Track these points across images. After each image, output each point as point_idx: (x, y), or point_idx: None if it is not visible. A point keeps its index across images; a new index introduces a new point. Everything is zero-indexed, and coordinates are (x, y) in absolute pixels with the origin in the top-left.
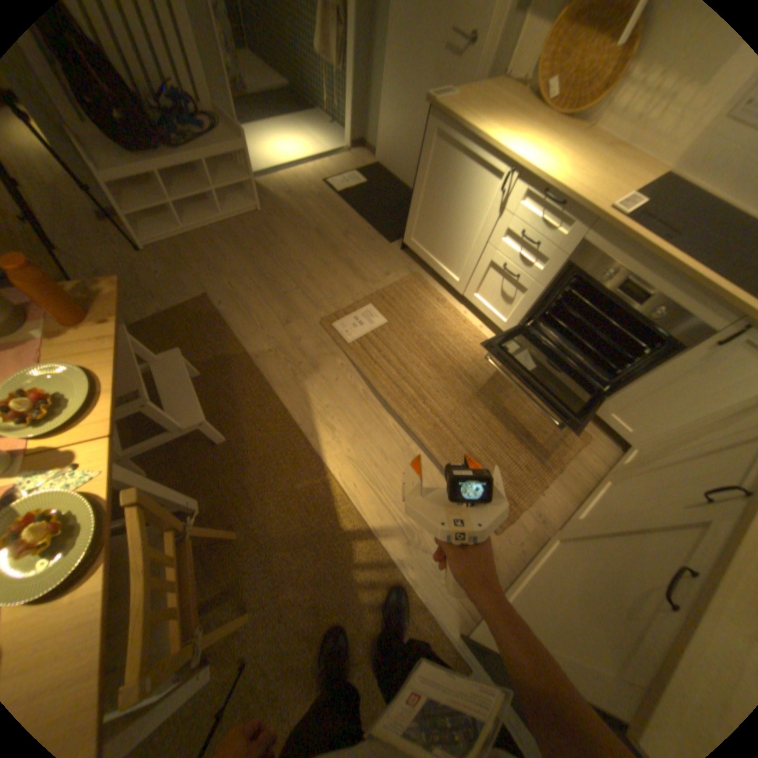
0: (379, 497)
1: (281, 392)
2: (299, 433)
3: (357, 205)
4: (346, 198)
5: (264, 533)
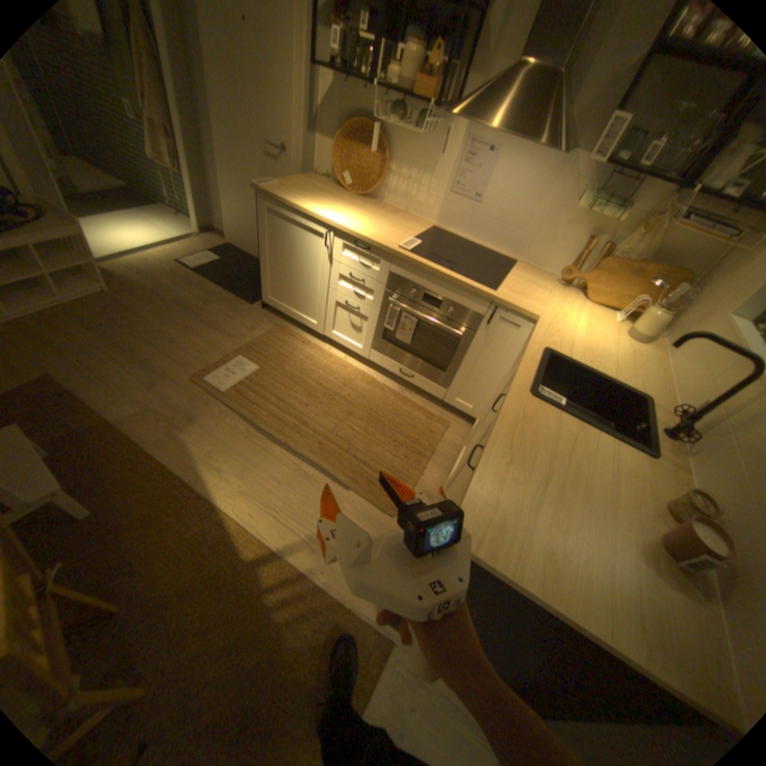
0: (277, 520)
1: (155, 451)
2: (181, 485)
3: (213, 278)
4: (201, 273)
5: (153, 596)
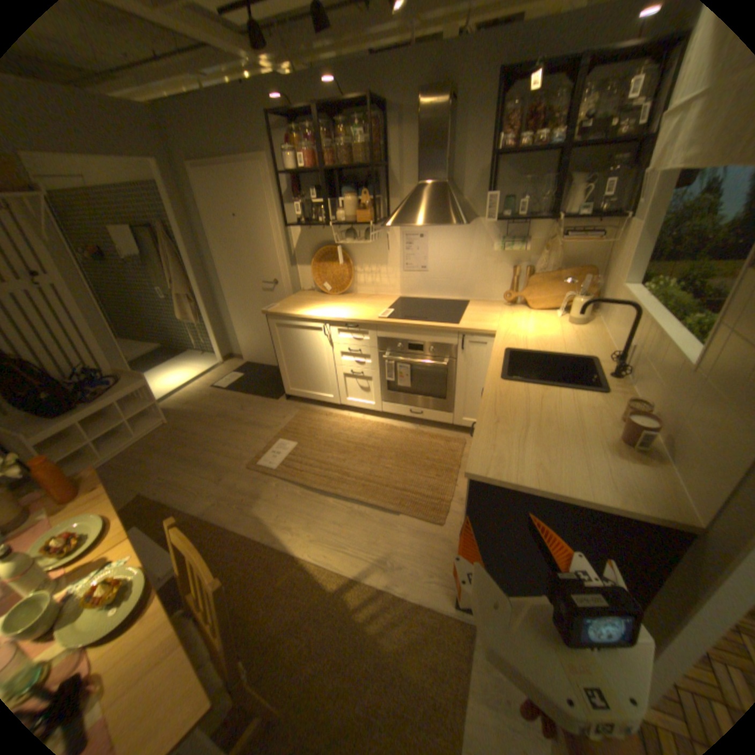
0: (346, 554)
1: (234, 527)
2: (261, 547)
3: (242, 389)
4: (232, 389)
5: (264, 637)
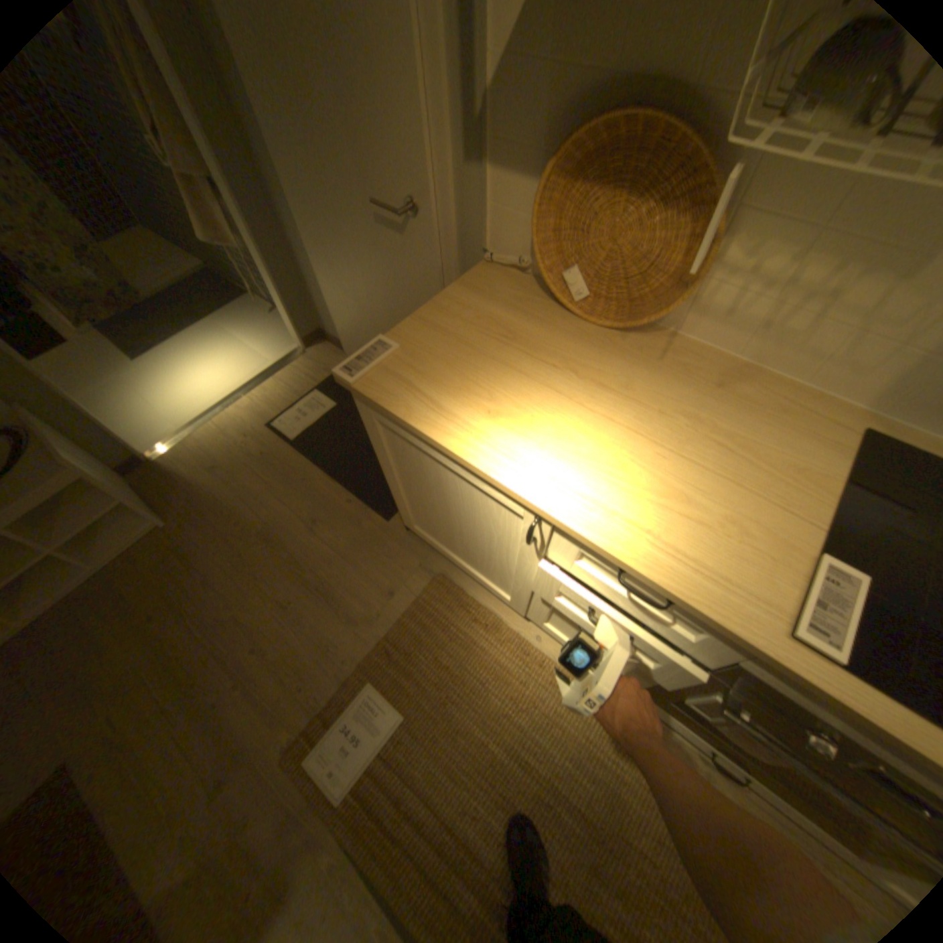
0: None
1: None
2: None
3: (325, 458)
4: (306, 450)
5: None
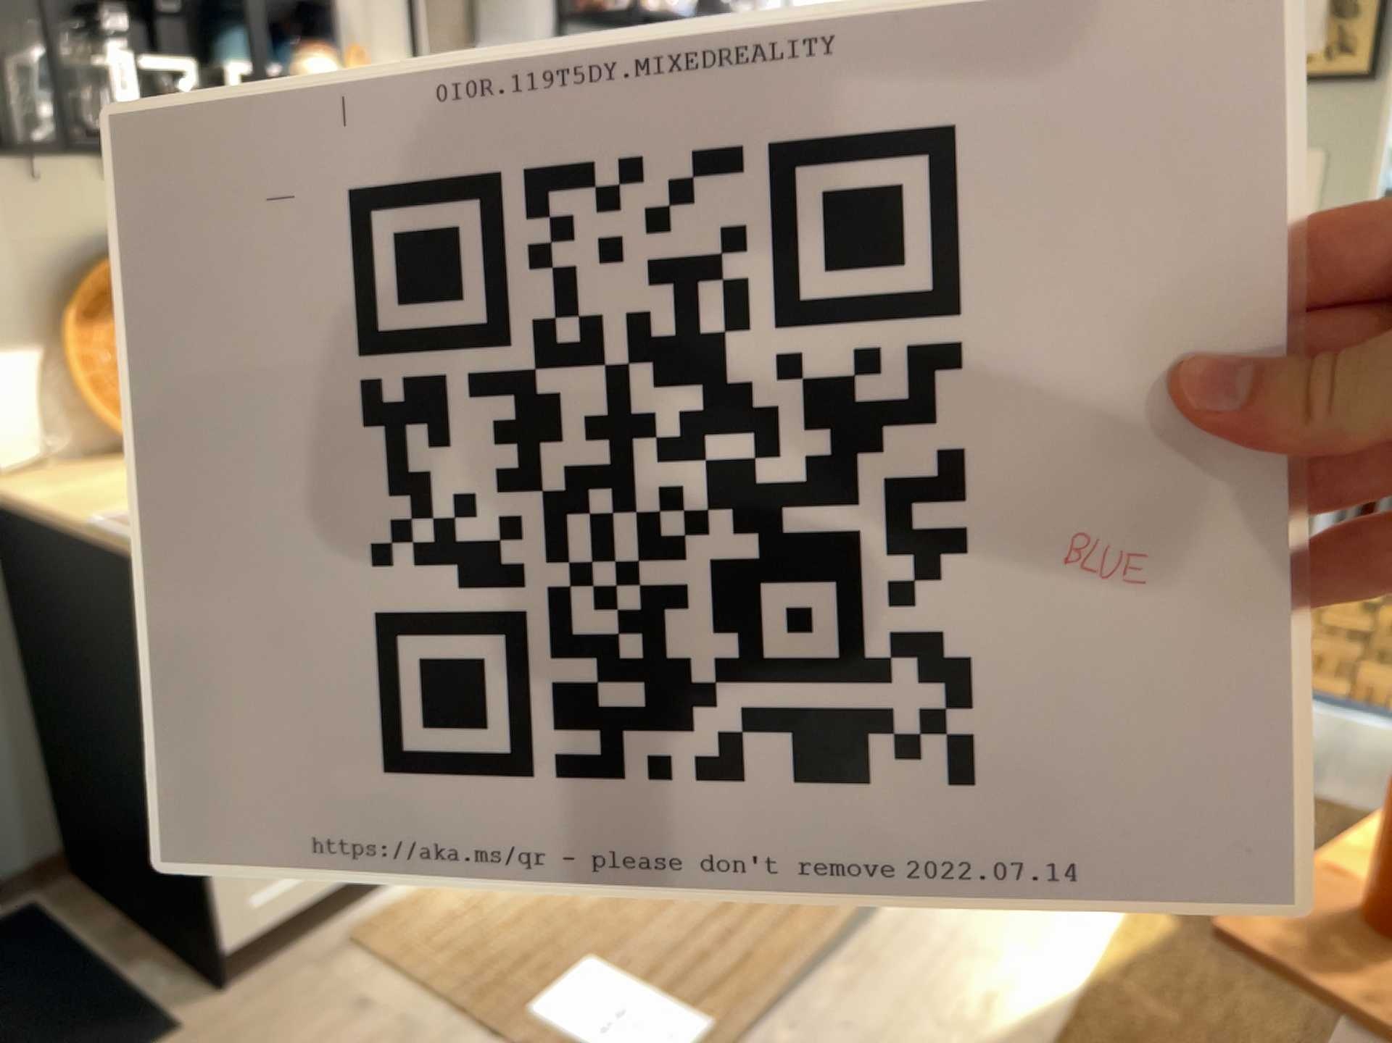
0: None
1: None
2: None
3: None
4: None
5: None
